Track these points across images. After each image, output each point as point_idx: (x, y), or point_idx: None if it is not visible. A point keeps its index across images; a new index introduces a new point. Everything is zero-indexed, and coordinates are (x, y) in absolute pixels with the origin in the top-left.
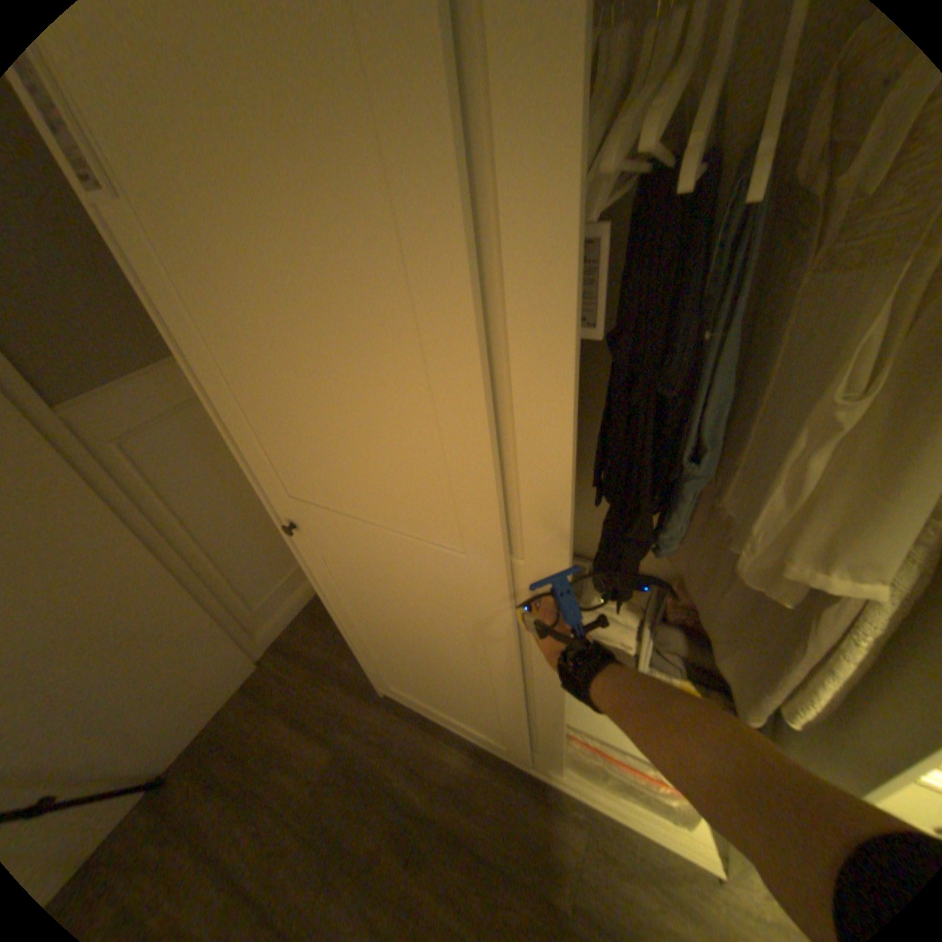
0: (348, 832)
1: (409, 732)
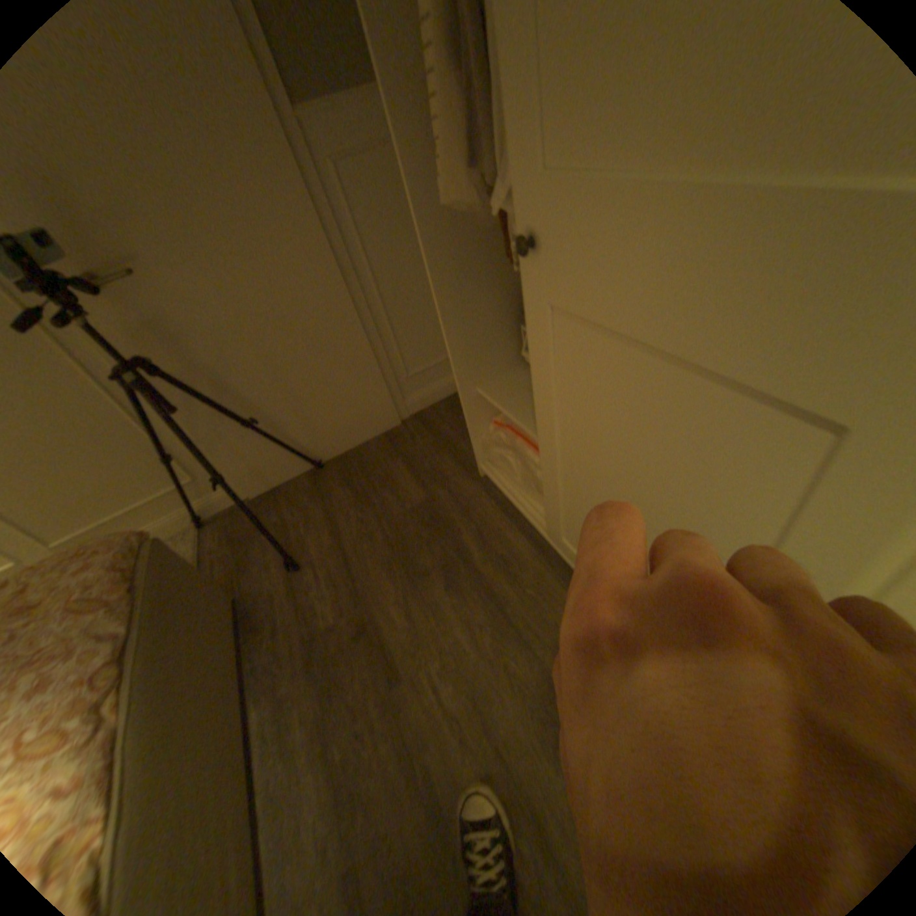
0: (418, 548)
1: (493, 509)
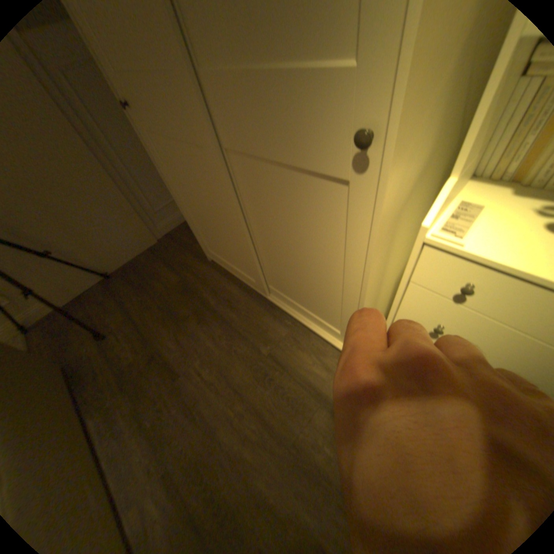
0: (180, 307)
1: (219, 277)
